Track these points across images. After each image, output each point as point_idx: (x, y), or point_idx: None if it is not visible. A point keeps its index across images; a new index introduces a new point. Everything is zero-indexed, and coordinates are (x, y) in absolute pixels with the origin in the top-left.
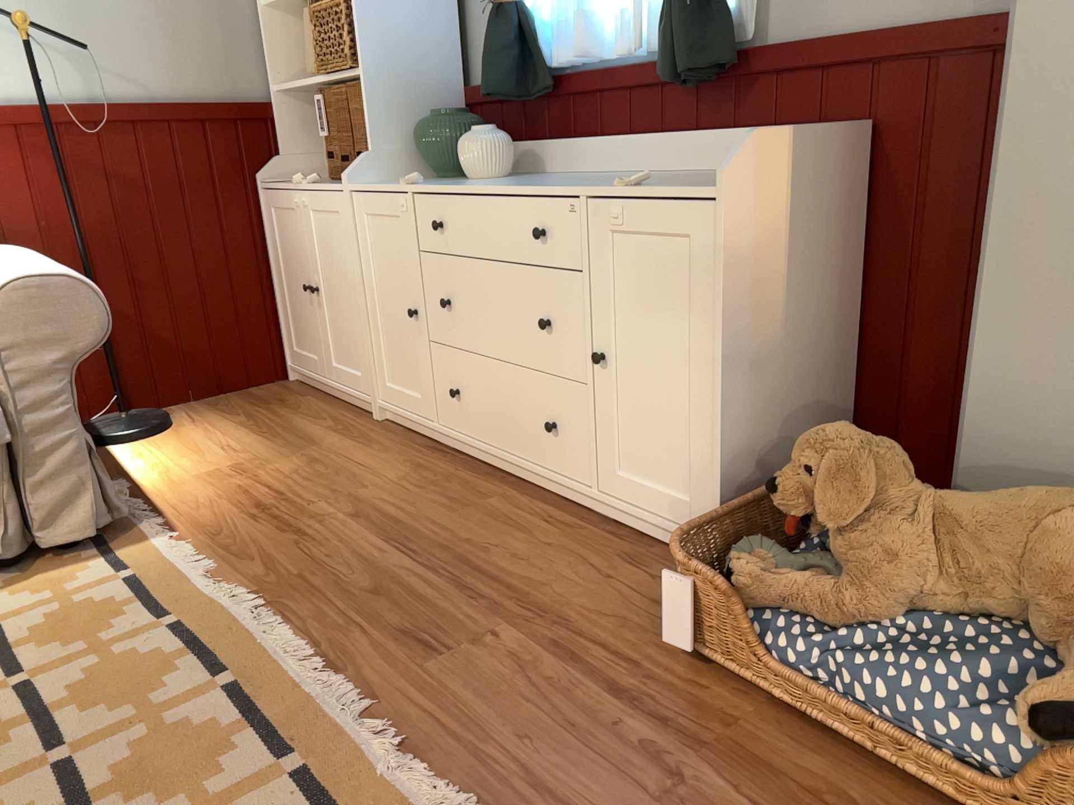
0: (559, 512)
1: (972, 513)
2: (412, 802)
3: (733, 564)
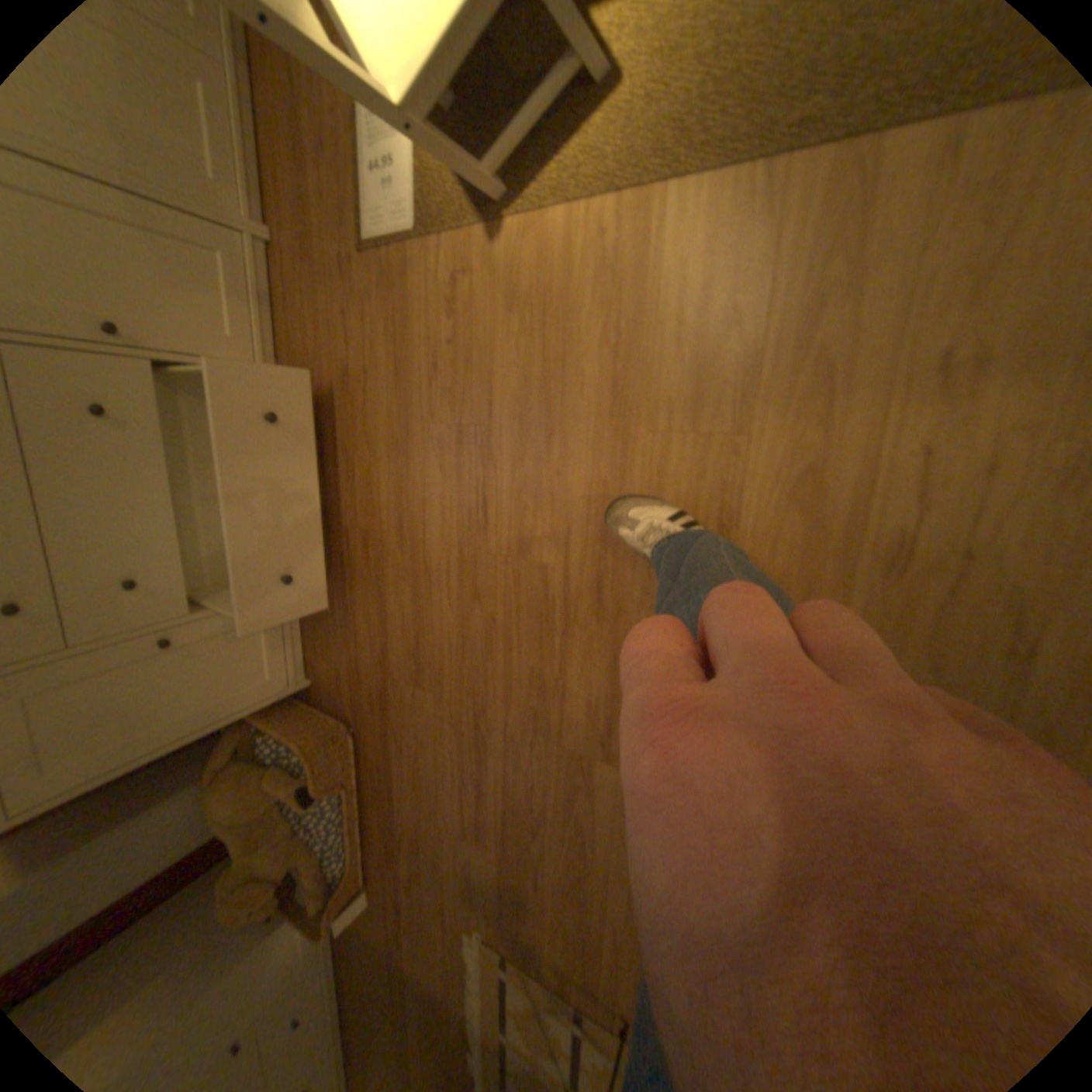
0: (334, 968)
1: (228, 842)
2: (470, 976)
3: (306, 909)
